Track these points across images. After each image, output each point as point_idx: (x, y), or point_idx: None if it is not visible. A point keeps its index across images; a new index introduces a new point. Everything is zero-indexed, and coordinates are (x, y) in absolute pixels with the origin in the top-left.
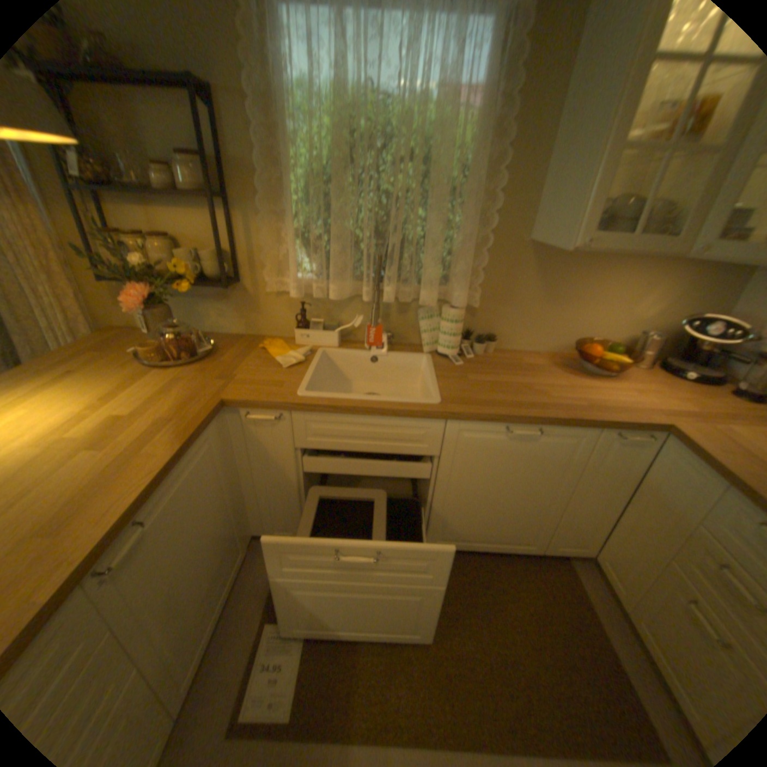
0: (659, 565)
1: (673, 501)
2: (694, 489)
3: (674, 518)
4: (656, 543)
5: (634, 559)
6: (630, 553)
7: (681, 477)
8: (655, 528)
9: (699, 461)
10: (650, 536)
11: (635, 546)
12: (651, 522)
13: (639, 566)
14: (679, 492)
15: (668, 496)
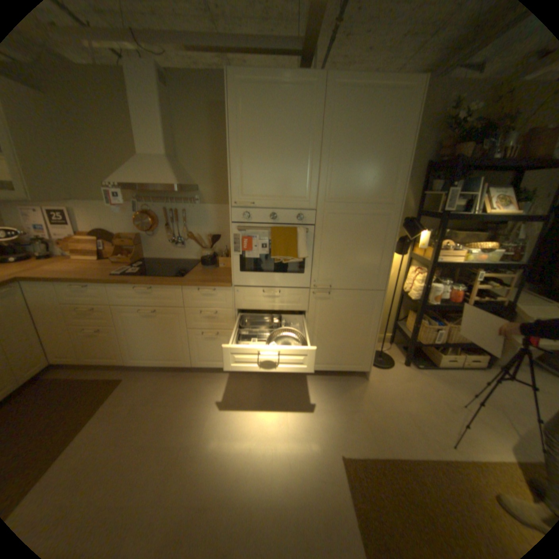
0: (66, 334)
1: (46, 307)
2: (46, 296)
3: (52, 313)
4: (57, 329)
5: (59, 344)
6: (56, 344)
7: (39, 296)
8: (52, 324)
9: (37, 285)
10: (53, 329)
11: (54, 339)
12: (48, 323)
13: (62, 344)
14: (44, 302)
15: (43, 307)
